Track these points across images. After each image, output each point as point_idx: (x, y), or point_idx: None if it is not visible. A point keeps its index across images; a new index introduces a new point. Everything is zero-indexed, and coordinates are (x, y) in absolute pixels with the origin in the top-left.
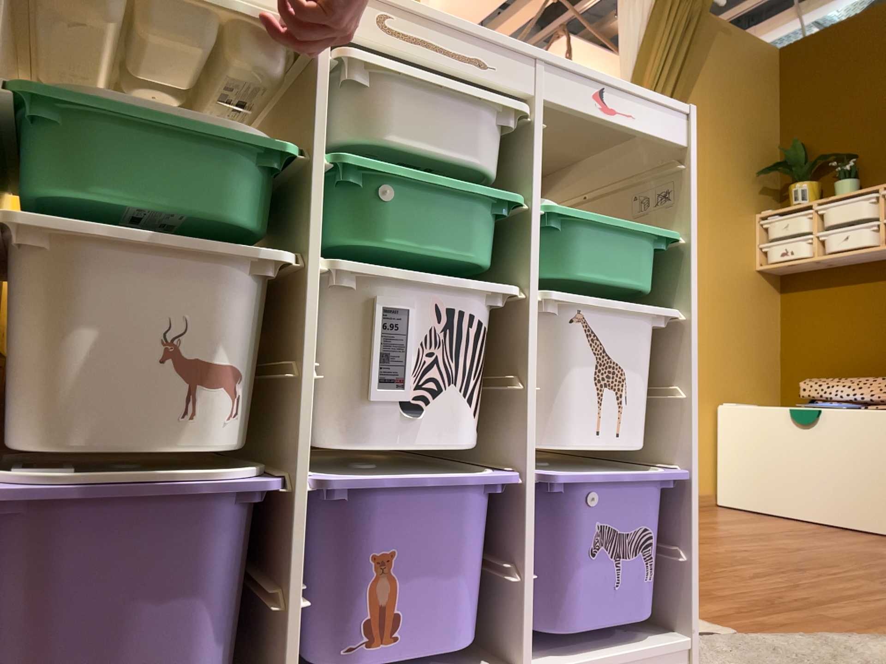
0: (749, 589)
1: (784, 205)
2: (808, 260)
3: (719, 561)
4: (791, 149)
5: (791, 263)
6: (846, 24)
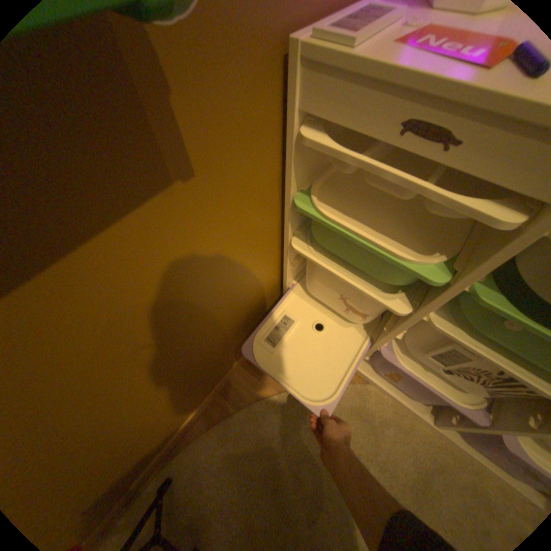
0: None
1: None
2: None
3: None
4: None
5: None
6: None
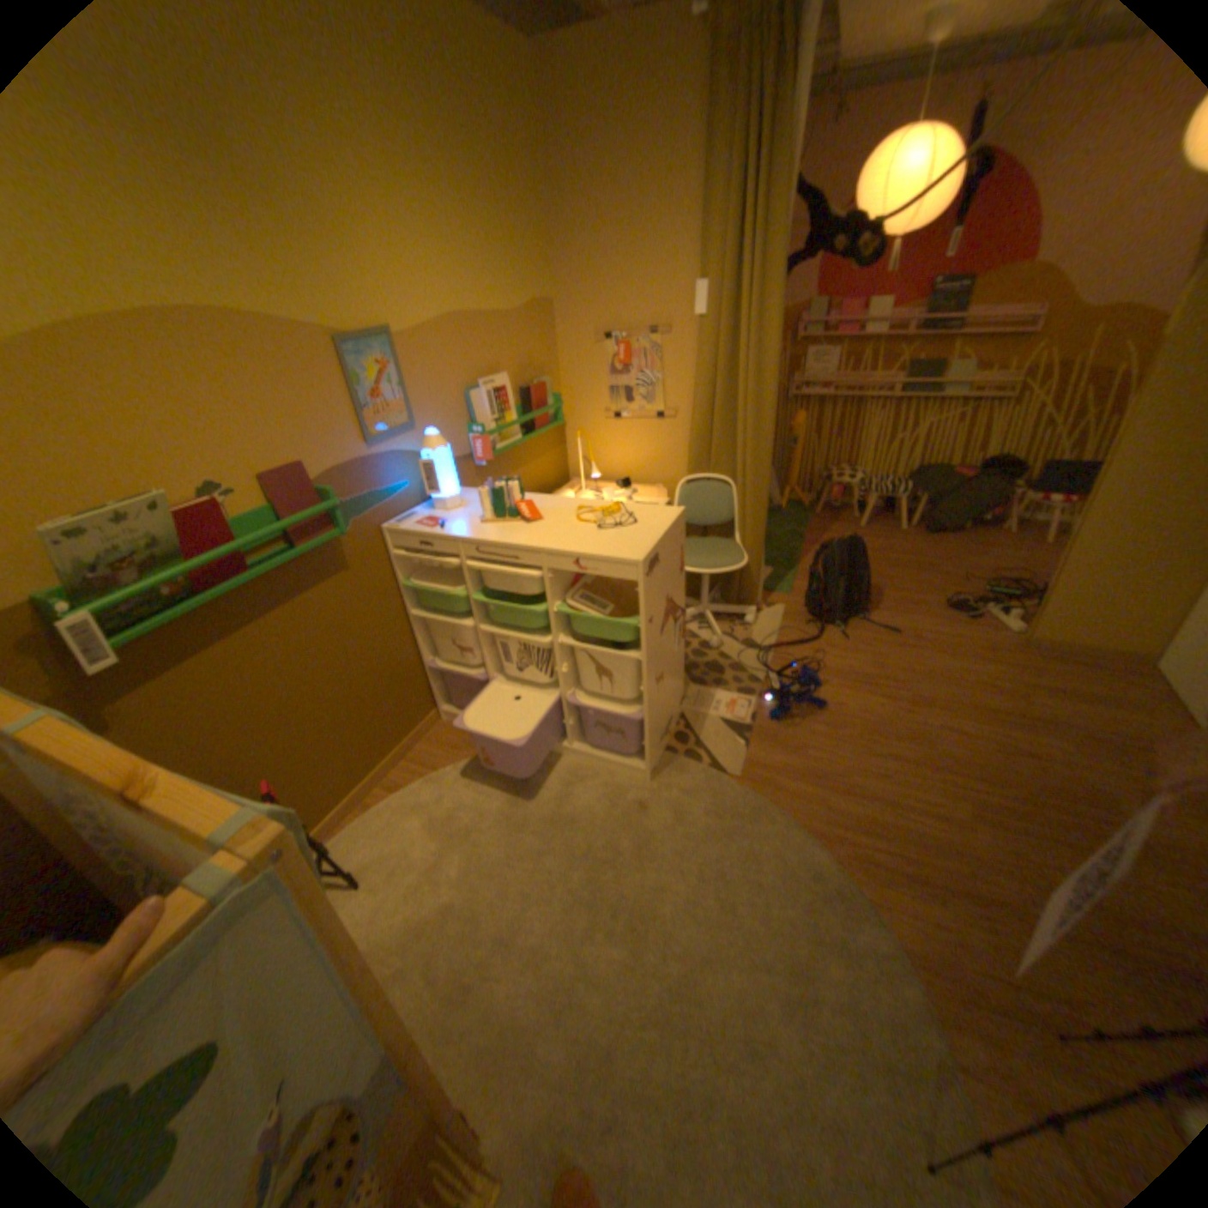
0: (838, 768)
1: None
2: None
3: (891, 739)
4: None
5: None
6: None
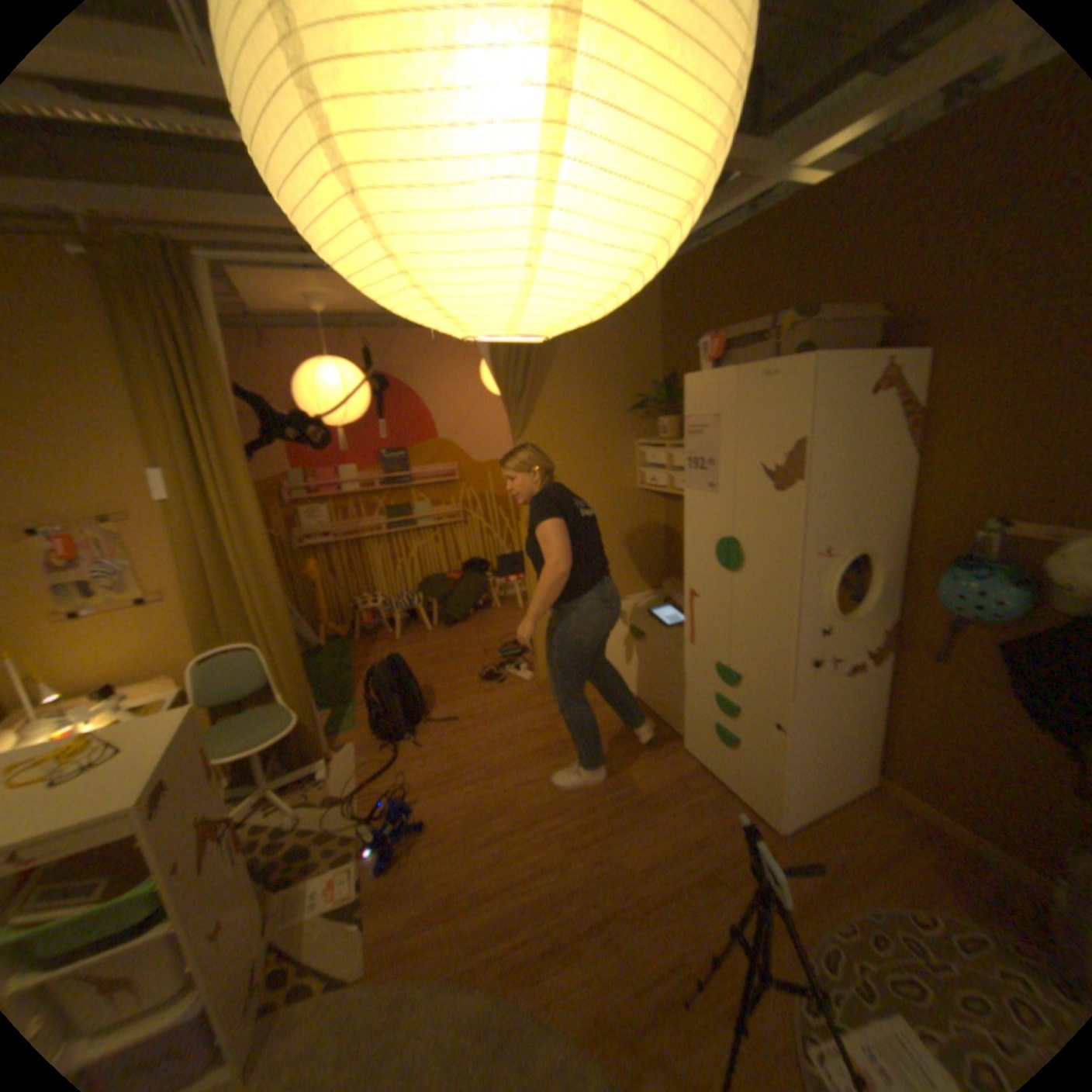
0: (454, 885)
1: (659, 434)
2: (668, 492)
3: (484, 823)
4: (673, 371)
5: (659, 491)
6: (709, 245)
